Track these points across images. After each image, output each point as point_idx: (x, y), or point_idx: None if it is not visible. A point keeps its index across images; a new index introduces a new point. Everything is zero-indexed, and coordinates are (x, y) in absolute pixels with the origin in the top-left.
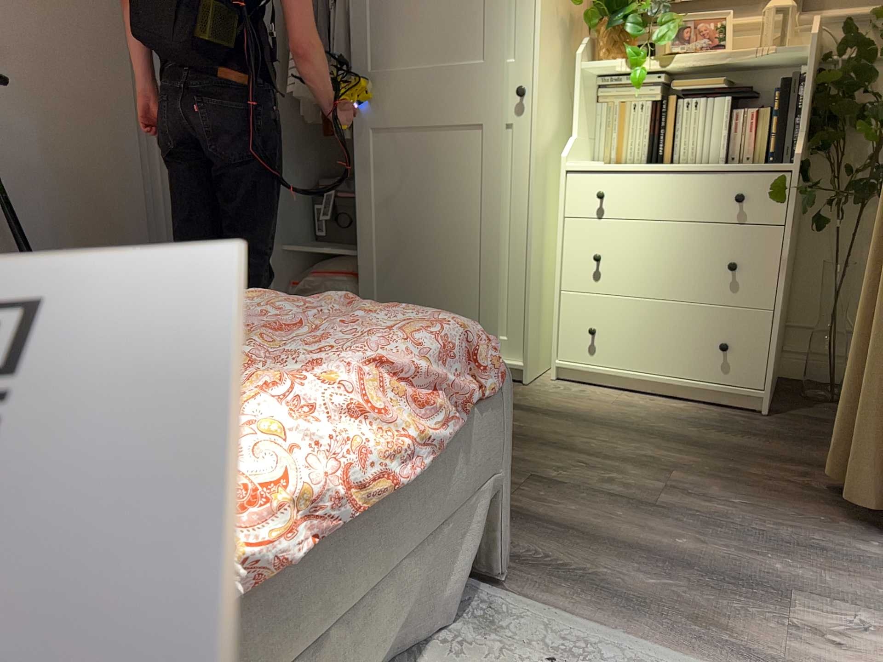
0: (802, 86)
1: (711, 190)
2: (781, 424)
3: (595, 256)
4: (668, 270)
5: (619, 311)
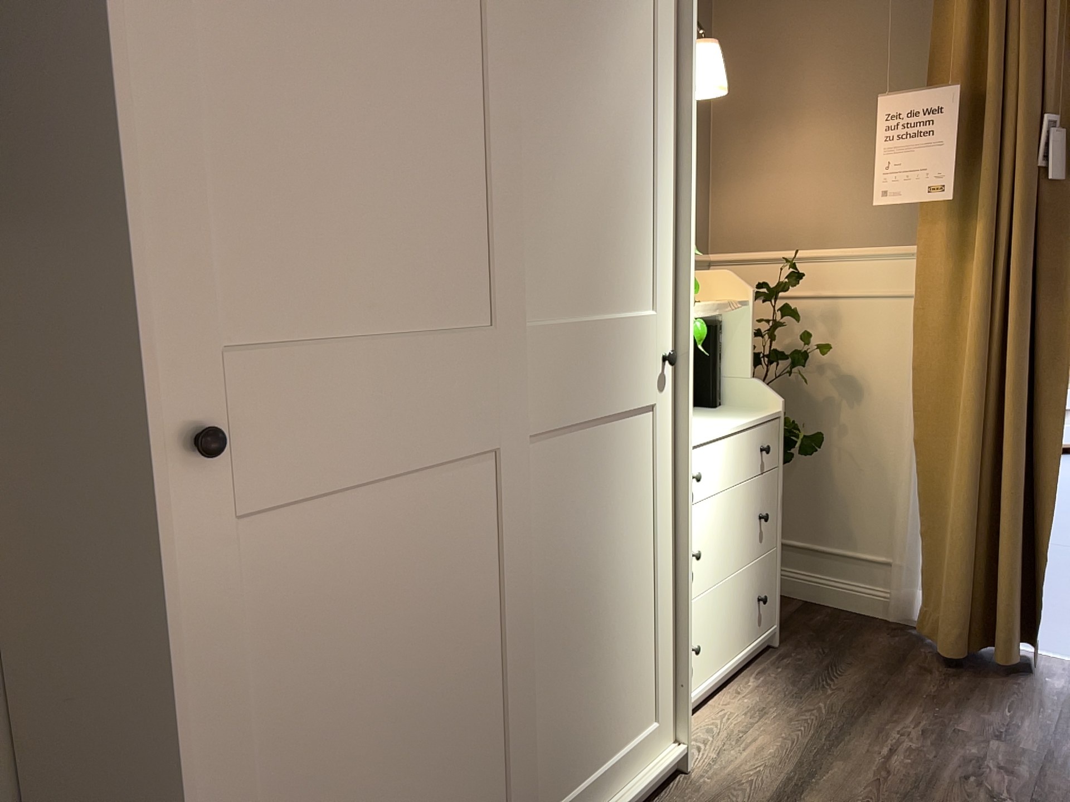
0: (723, 333)
1: (751, 446)
2: (794, 646)
3: (699, 555)
4: (732, 541)
5: (706, 610)
